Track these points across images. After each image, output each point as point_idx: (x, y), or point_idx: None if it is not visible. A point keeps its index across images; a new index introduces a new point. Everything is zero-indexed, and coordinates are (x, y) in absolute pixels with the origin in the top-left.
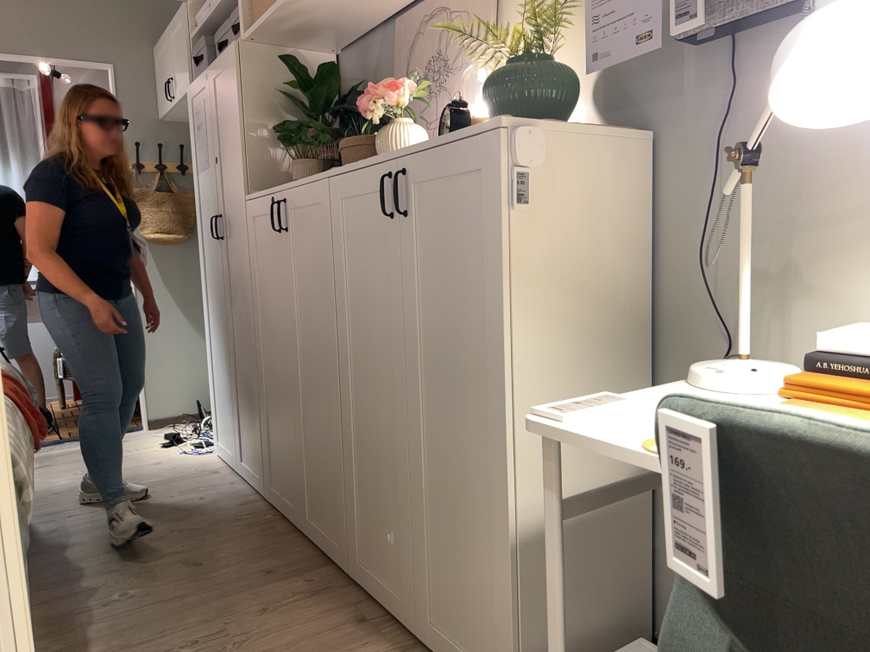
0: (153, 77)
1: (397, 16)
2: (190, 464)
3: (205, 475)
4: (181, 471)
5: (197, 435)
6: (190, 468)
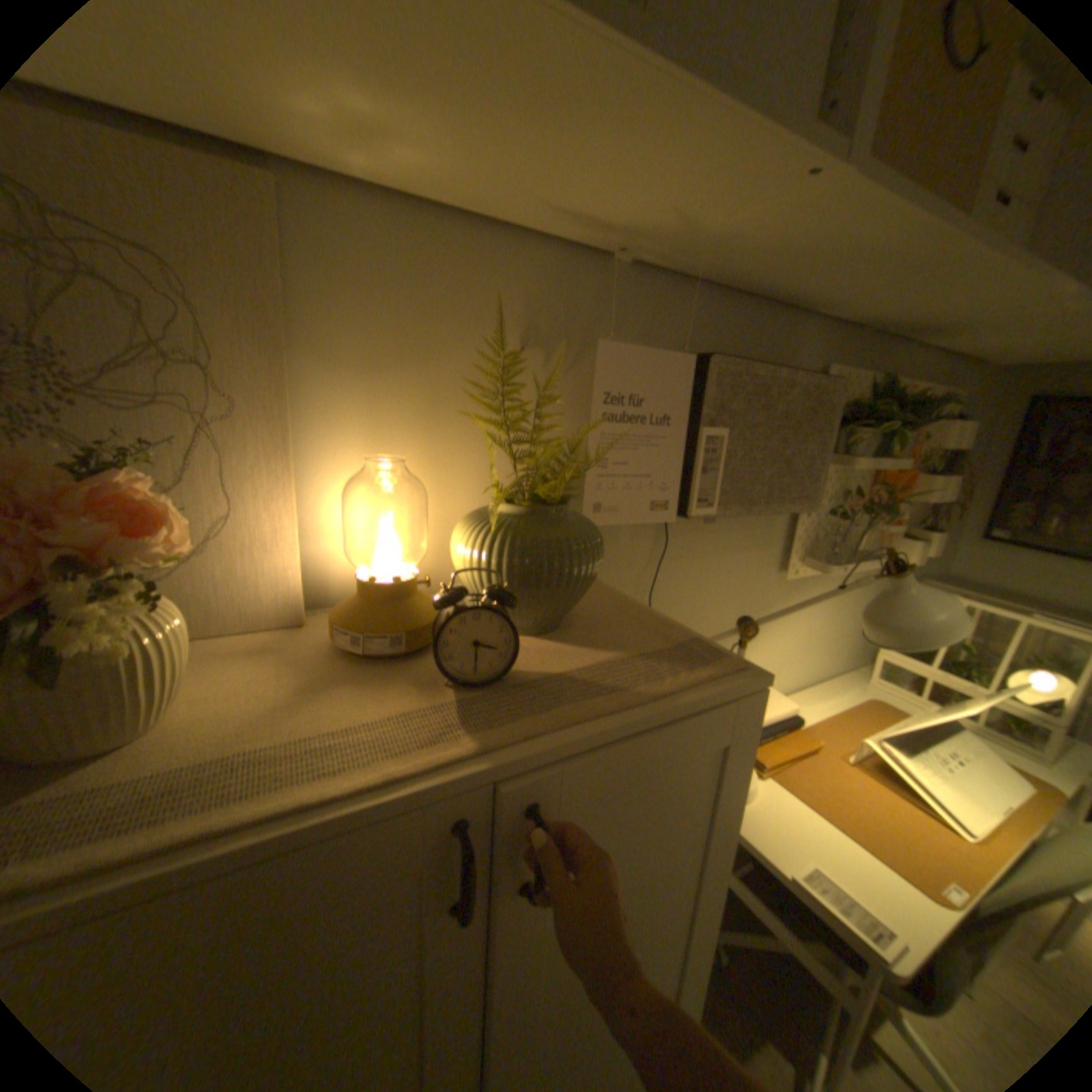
0: None
1: None
2: None
3: None
4: None
5: None
6: None
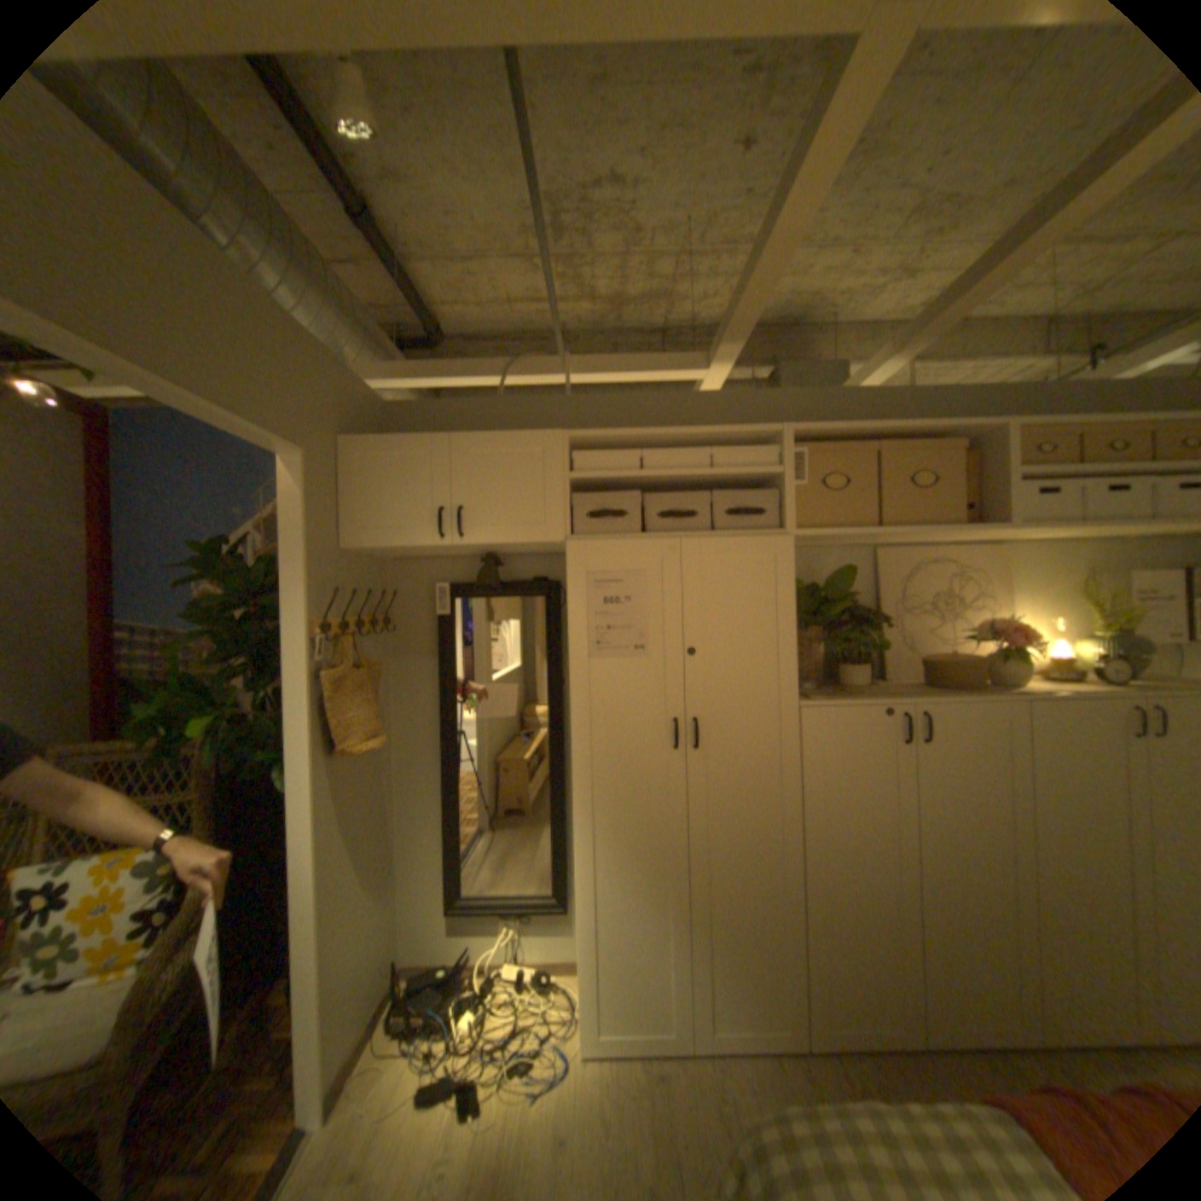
0: (337, 481)
1: (878, 547)
2: (599, 1101)
3: (667, 1092)
4: (629, 1118)
5: (454, 1063)
6: (620, 1105)
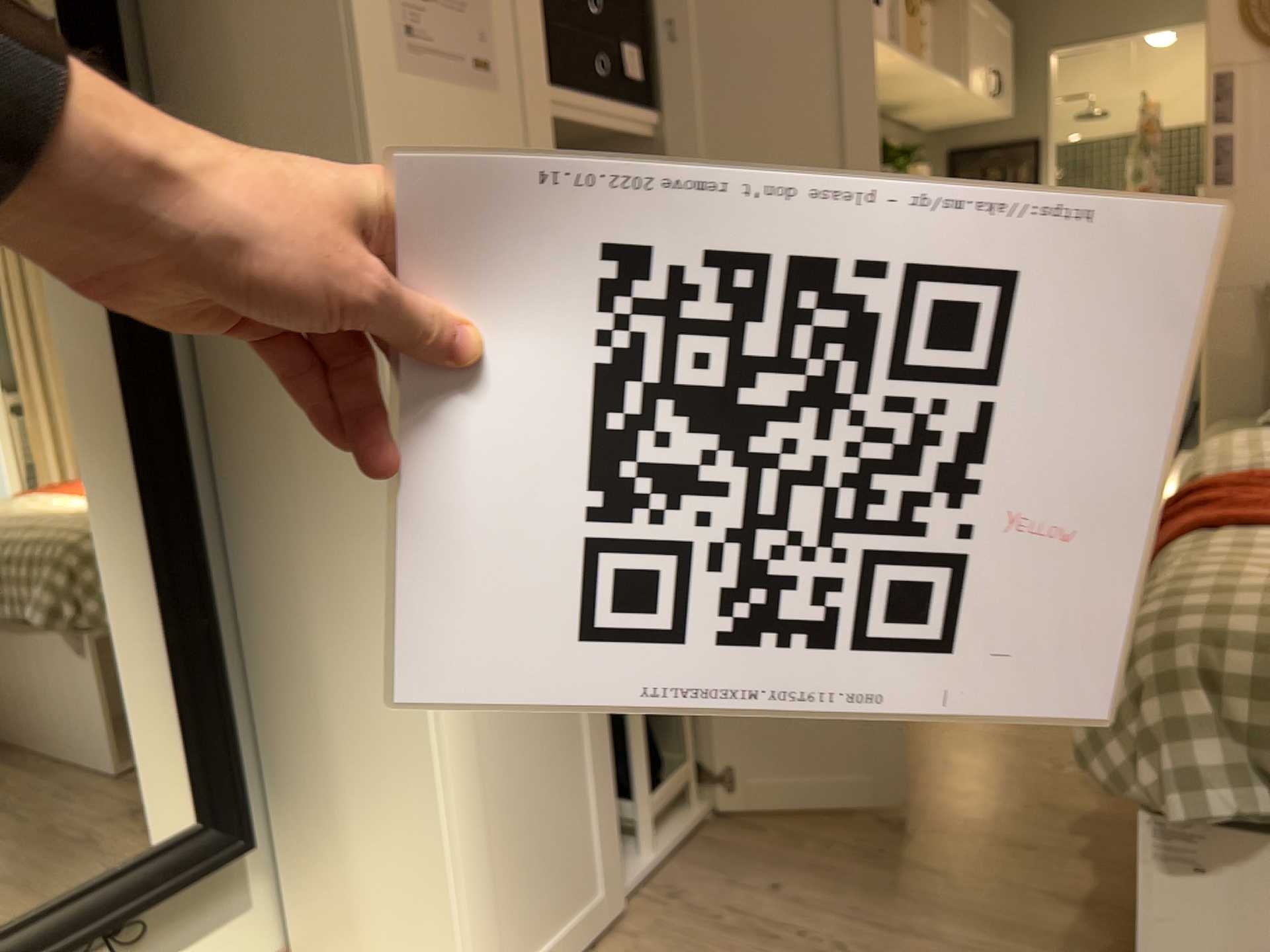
0: None
1: None
2: None
3: None
4: None
5: None
6: None
